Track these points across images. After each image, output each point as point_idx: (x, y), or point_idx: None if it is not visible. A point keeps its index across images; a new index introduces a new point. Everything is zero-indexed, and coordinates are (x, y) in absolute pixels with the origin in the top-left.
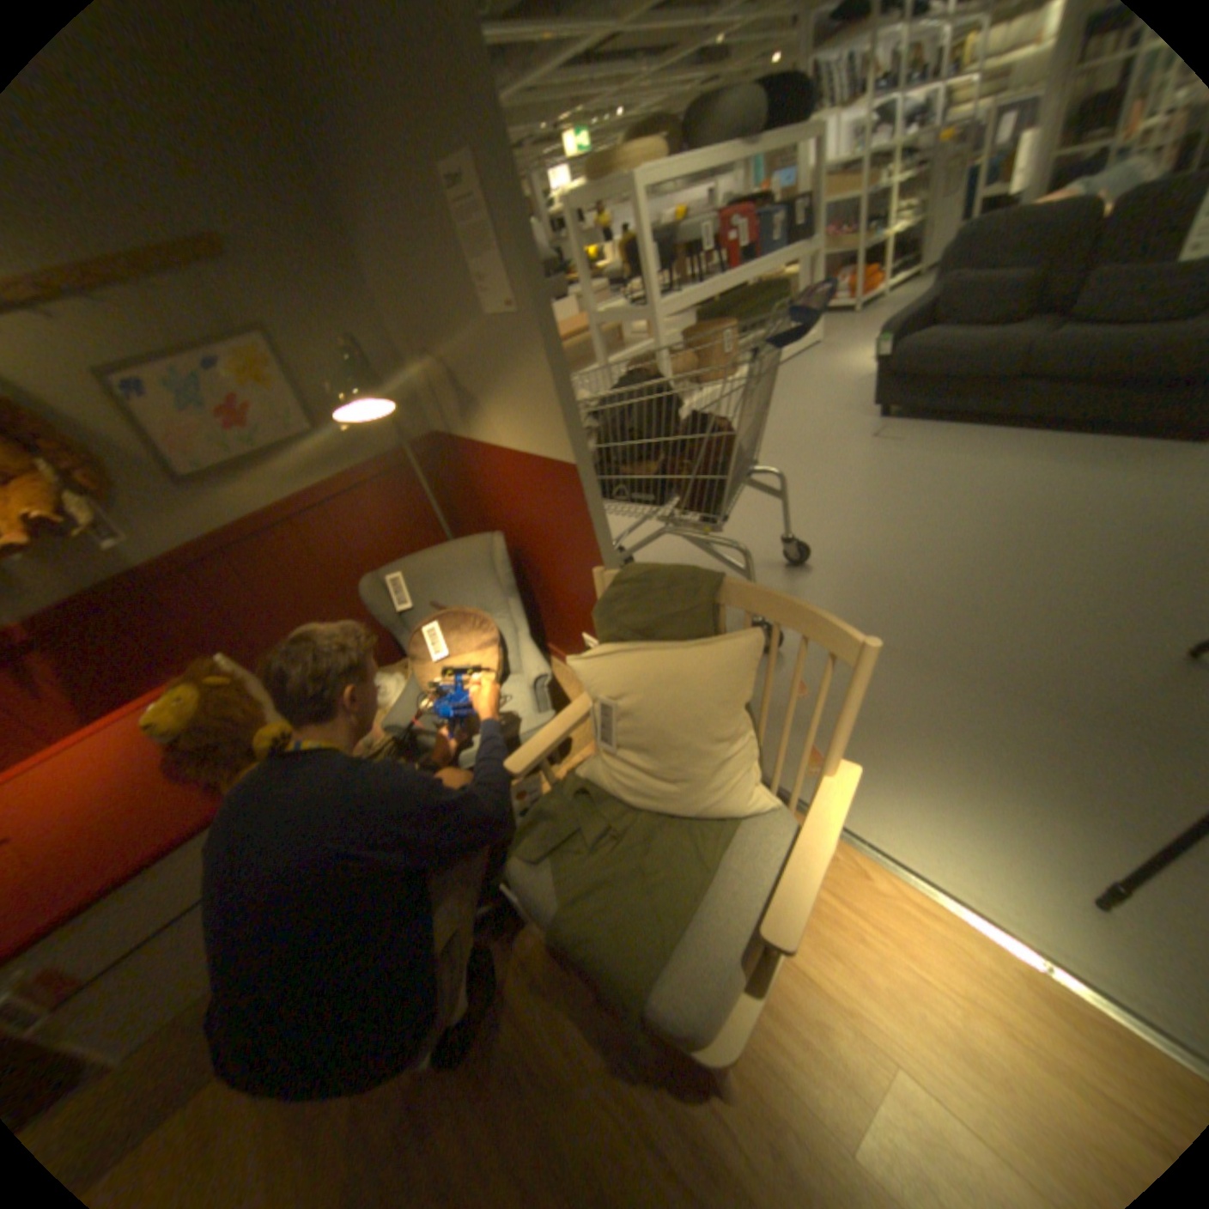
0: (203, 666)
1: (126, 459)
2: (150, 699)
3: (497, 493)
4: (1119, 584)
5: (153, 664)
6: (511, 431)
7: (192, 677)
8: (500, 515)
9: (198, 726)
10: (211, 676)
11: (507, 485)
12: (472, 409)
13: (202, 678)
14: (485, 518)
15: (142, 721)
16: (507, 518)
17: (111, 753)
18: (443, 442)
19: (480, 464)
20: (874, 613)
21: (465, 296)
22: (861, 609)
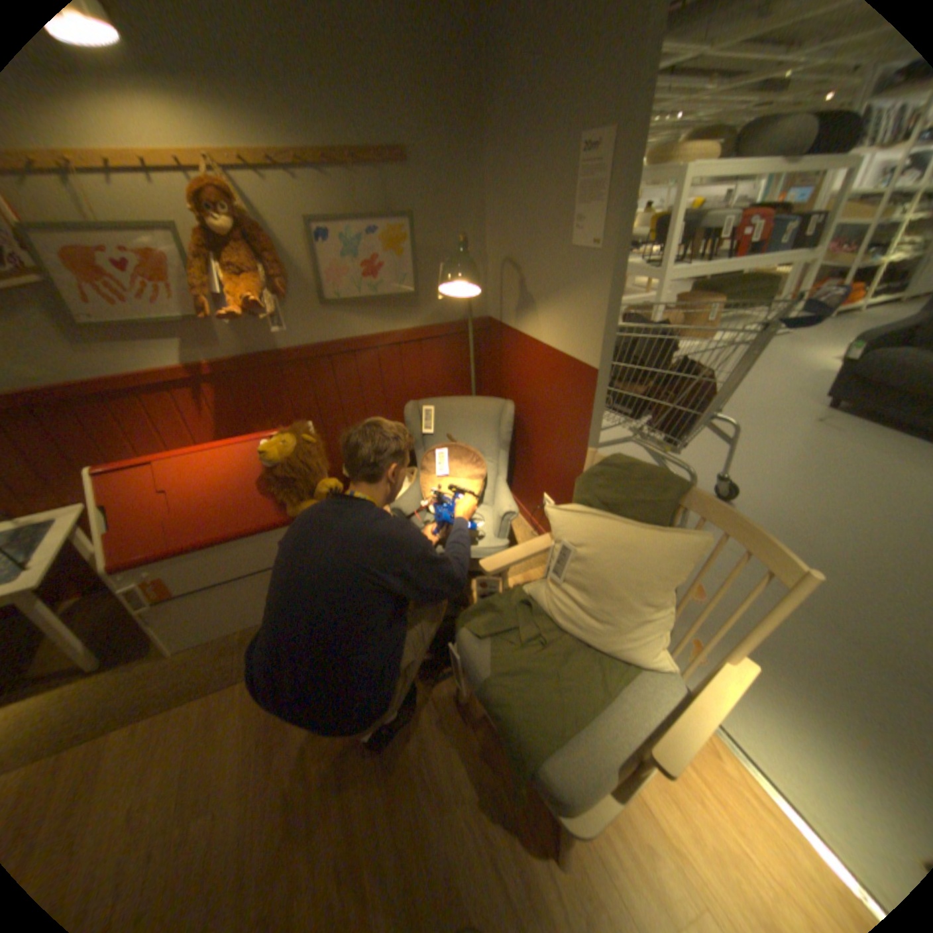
0: (304, 426)
1: (302, 279)
2: (265, 435)
3: (521, 373)
4: None
5: (267, 414)
6: (555, 332)
7: (296, 430)
8: (516, 389)
9: (290, 463)
10: (307, 434)
11: (533, 369)
12: (529, 308)
13: (302, 433)
14: (502, 388)
15: (260, 447)
16: (521, 392)
17: (234, 461)
18: (493, 326)
19: (517, 349)
20: None
21: (563, 228)
22: None
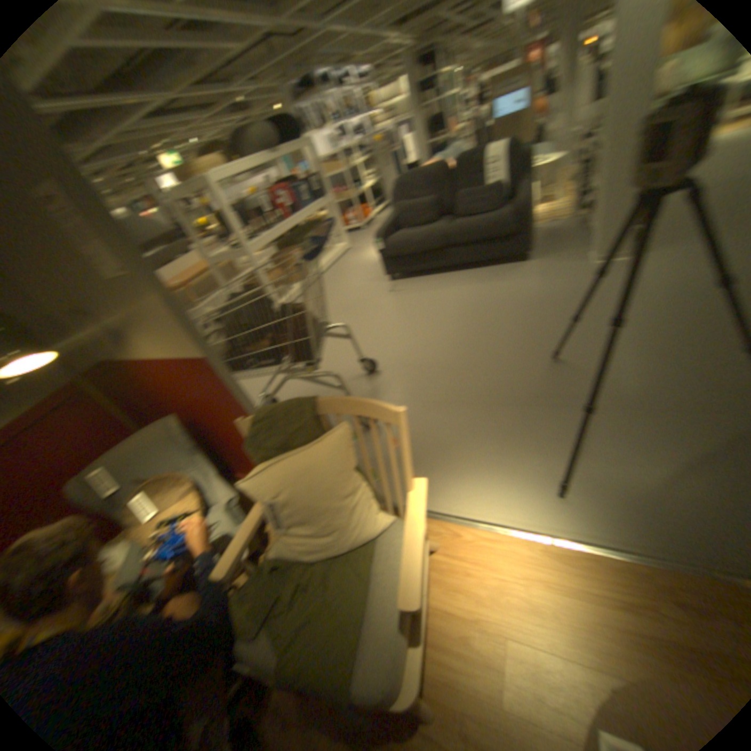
0: None
1: None
2: None
3: (157, 390)
4: (514, 334)
5: None
6: (149, 349)
7: None
8: (164, 404)
9: None
10: None
11: (161, 383)
12: (116, 341)
13: None
14: (155, 409)
15: None
16: (170, 404)
17: None
18: (104, 368)
19: (137, 375)
20: (416, 386)
21: (81, 271)
22: (409, 386)
